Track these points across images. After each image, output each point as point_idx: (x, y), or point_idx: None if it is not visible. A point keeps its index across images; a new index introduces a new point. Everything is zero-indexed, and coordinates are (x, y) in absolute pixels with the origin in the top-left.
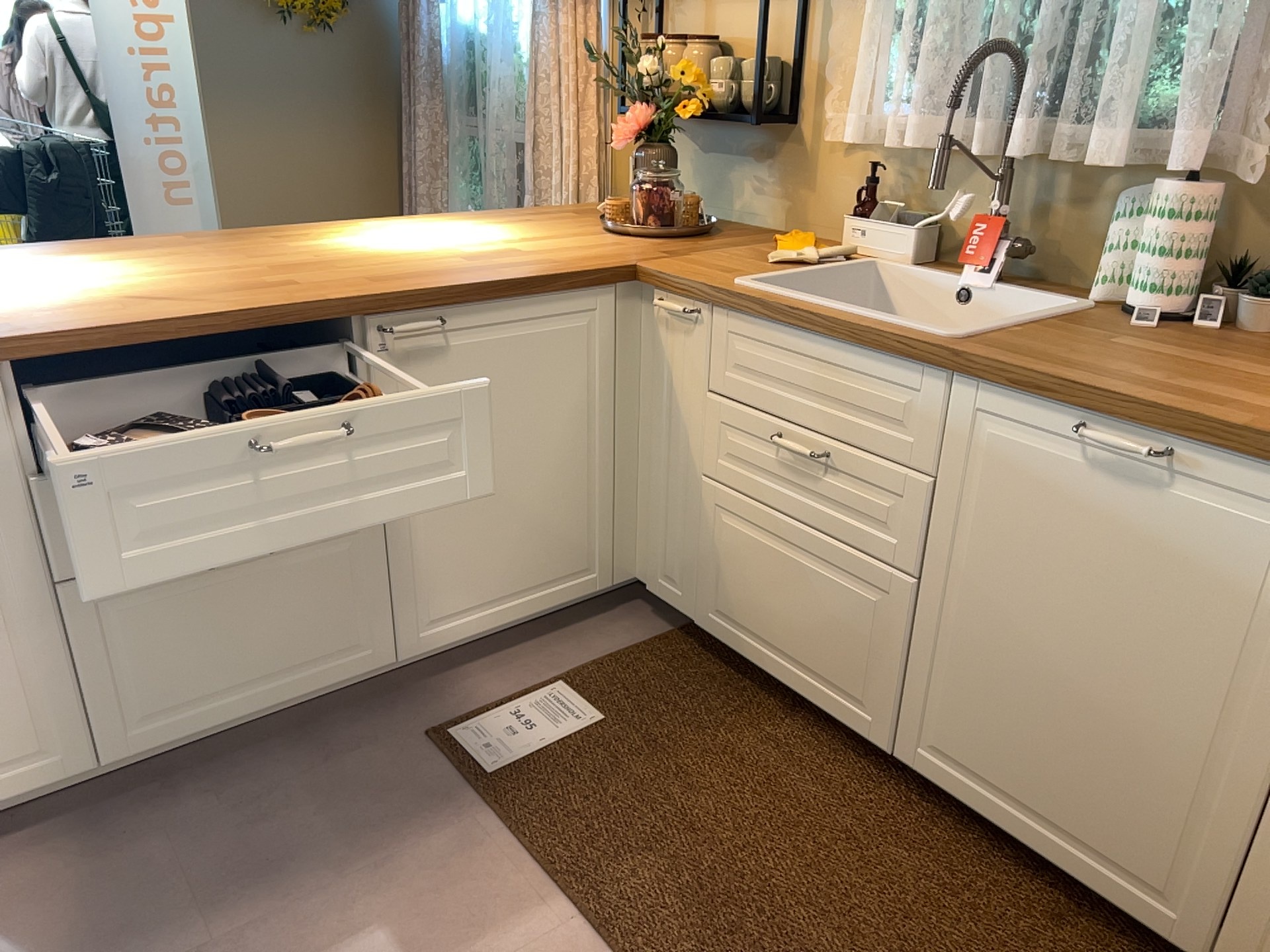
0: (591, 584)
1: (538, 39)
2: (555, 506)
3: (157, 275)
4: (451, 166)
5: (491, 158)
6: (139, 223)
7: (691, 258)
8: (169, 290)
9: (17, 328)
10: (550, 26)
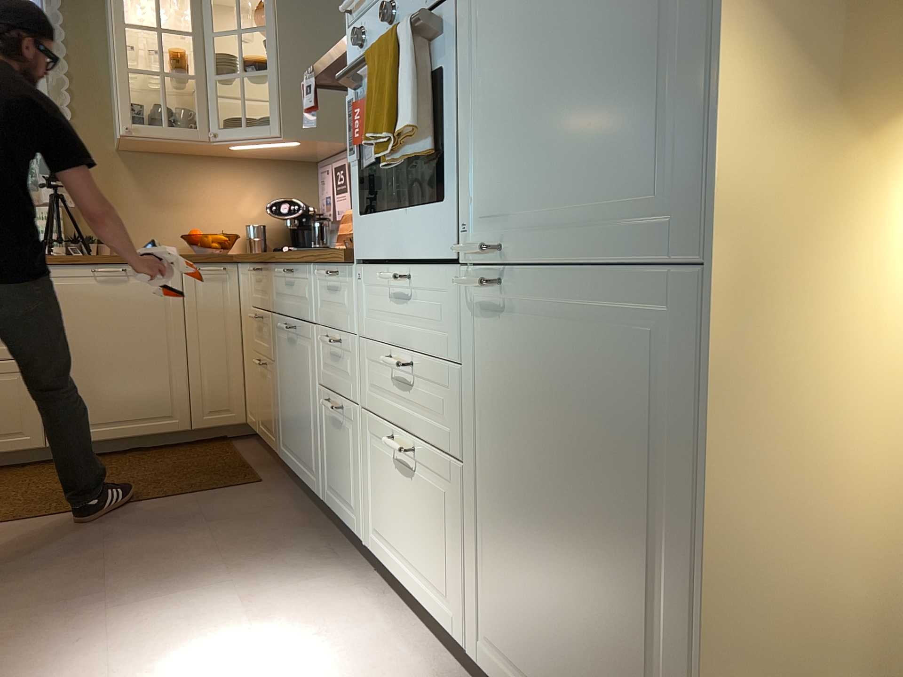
0: None
1: None
2: None
3: None
4: None
5: None
6: None
7: None
8: None
9: None
10: None
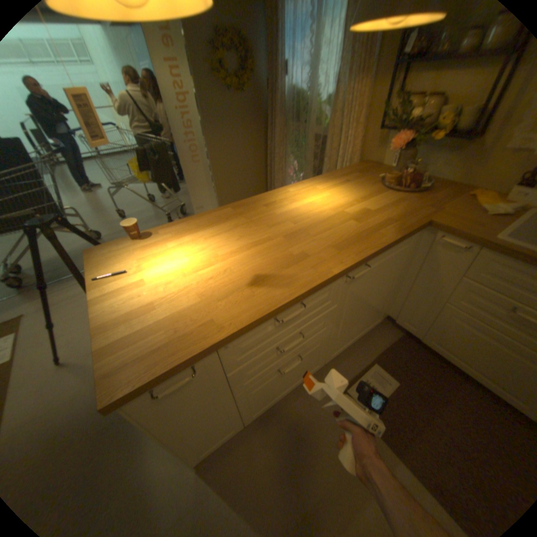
0: (378, 323)
1: (338, 91)
2: (377, 307)
3: (242, 249)
4: (287, 142)
5: (306, 140)
6: (184, 170)
7: (451, 212)
8: (257, 267)
9: (216, 324)
10: (347, 86)
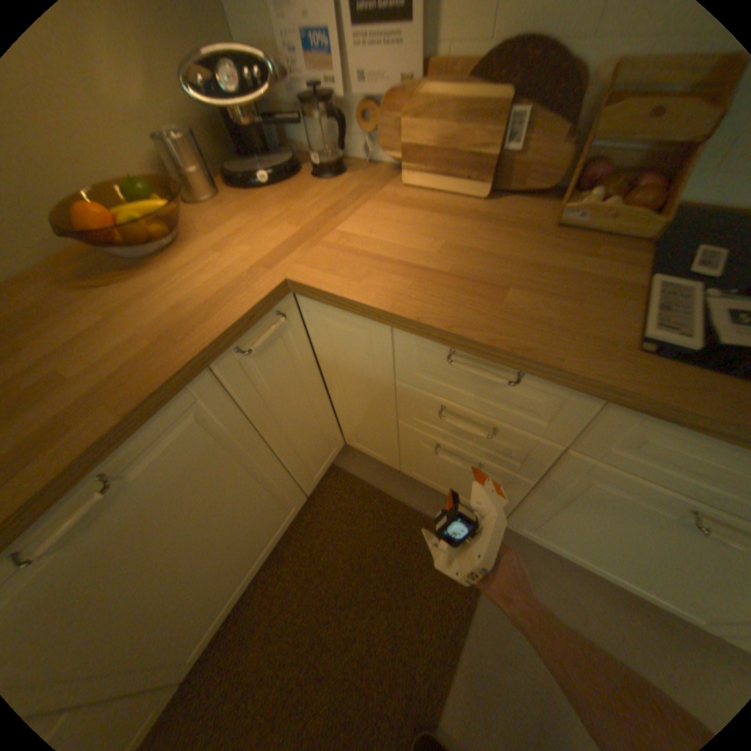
0: None
1: None
2: None
3: None
4: None
5: None
6: None
7: None
8: None
9: None
10: None
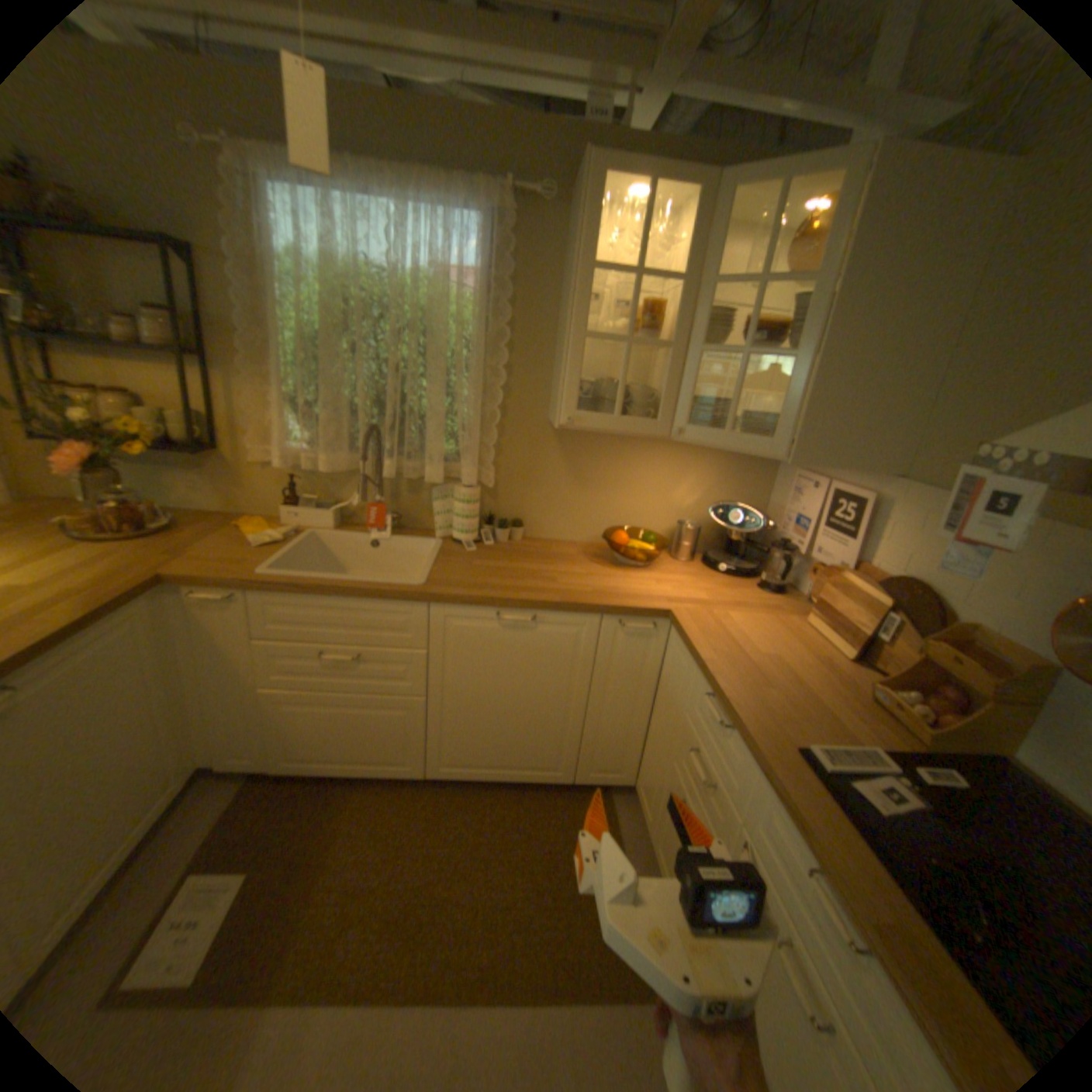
0: (170, 795)
1: None
2: (134, 764)
3: None
4: None
5: None
6: None
7: (193, 556)
8: None
9: None
10: None
